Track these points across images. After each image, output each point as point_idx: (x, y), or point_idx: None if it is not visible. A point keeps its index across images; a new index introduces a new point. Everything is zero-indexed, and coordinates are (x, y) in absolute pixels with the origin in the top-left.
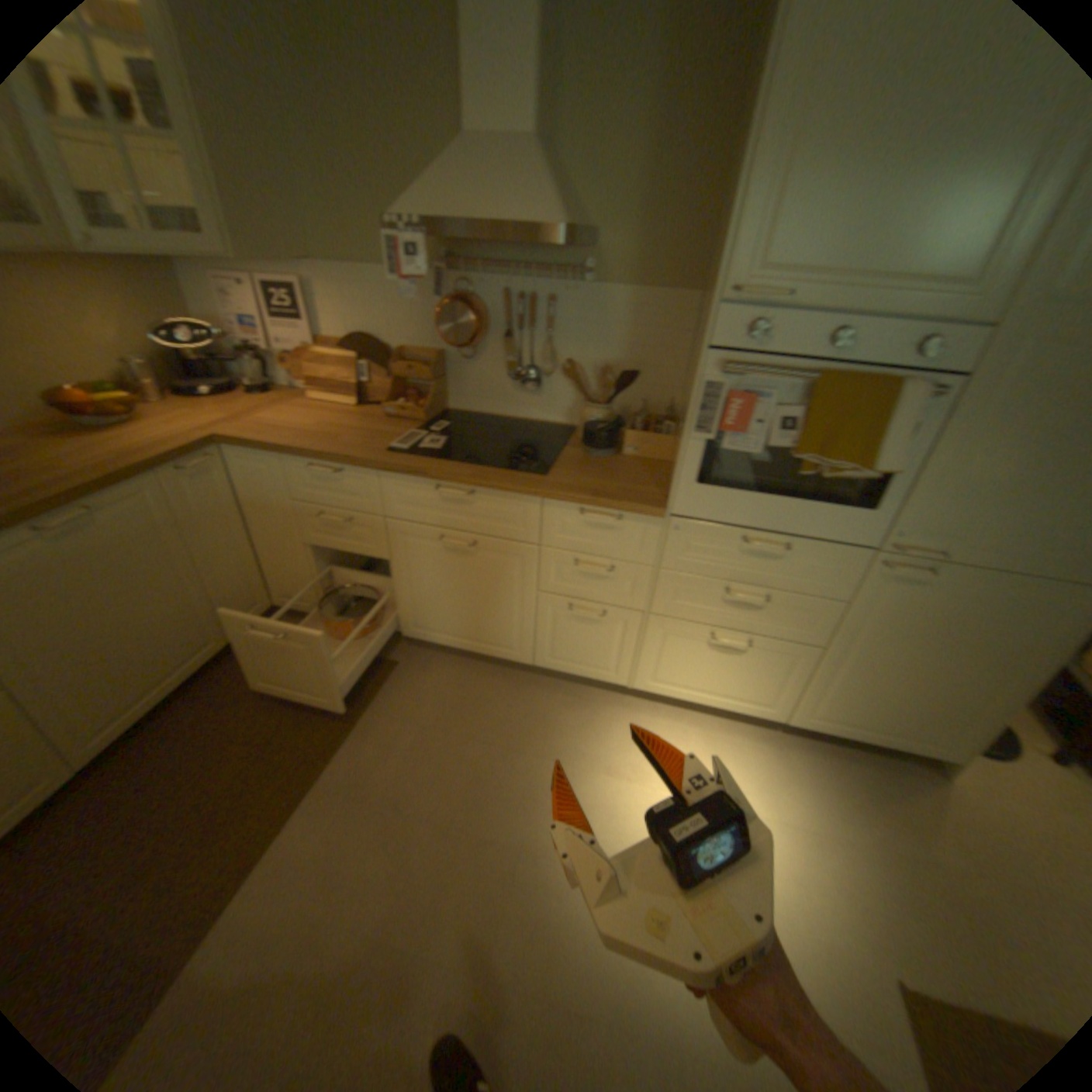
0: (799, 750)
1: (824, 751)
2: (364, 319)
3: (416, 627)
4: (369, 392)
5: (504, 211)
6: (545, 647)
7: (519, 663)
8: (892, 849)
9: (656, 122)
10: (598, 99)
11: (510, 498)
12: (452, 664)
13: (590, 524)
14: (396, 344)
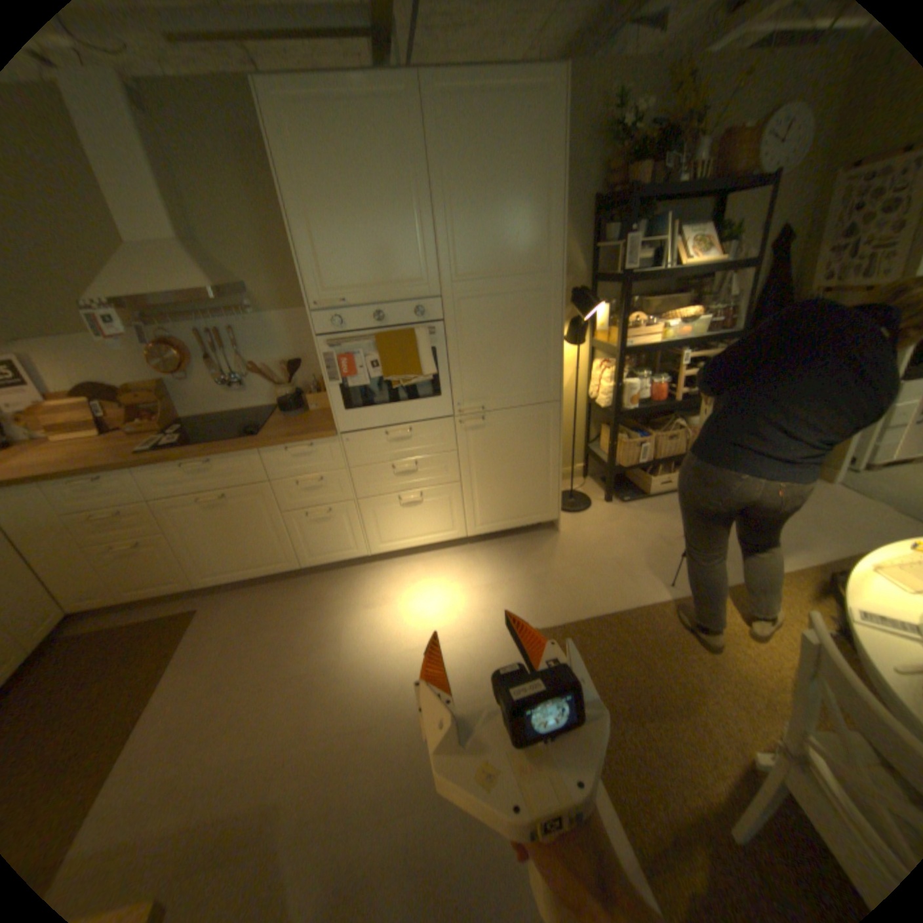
0: (479, 549)
1: (493, 544)
2: (87, 372)
3: (203, 577)
4: (108, 422)
5: (168, 285)
6: (303, 550)
7: (291, 571)
8: (530, 574)
9: (255, 220)
10: (214, 212)
11: (237, 456)
12: (242, 594)
13: (295, 455)
14: (121, 383)
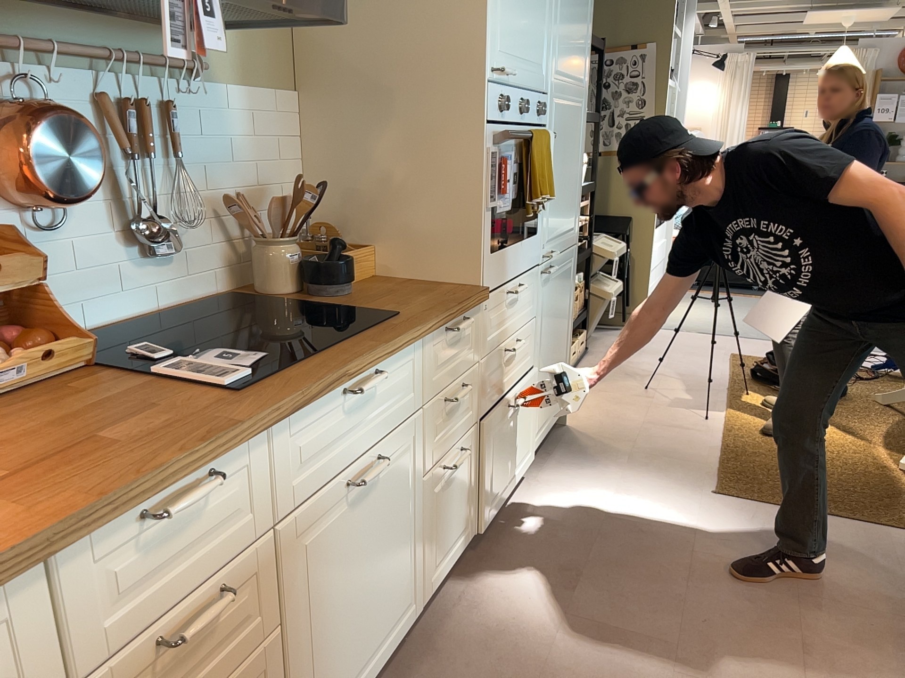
0: (538, 472)
1: (539, 461)
2: None
3: None
4: None
5: None
6: (429, 559)
7: (412, 620)
8: (621, 463)
9: None
10: None
11: (403, 354)
12: None
13: (452, 341)
14: None
